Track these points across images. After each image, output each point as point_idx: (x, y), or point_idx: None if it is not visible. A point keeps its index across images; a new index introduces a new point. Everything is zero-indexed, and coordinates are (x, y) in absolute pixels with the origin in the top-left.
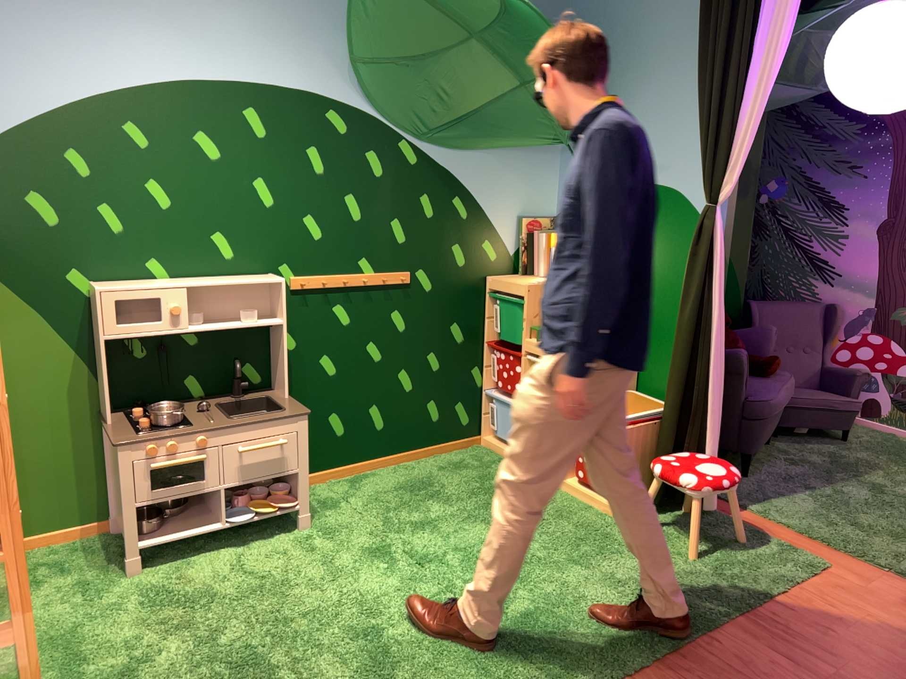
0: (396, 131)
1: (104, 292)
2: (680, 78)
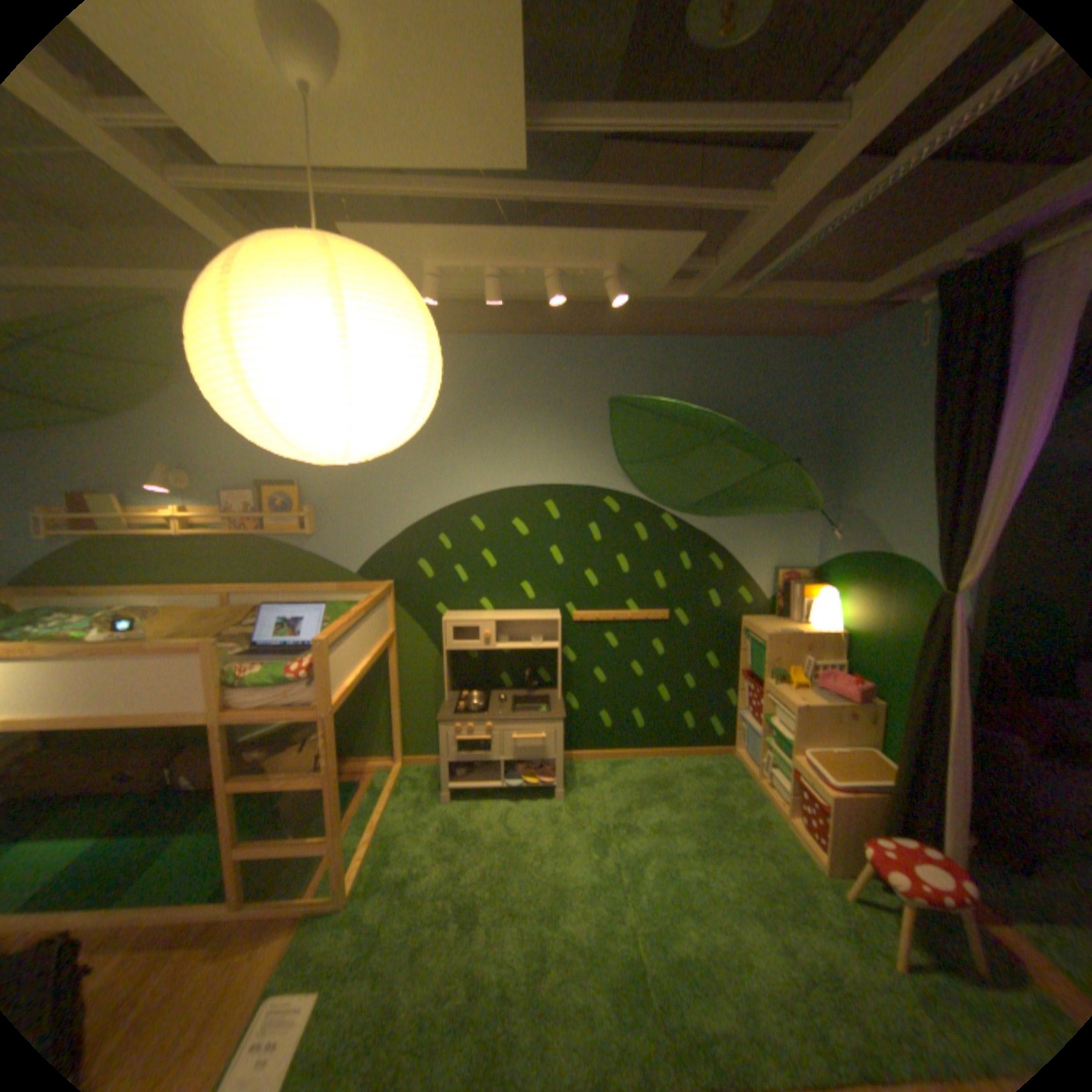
0: (658, 508)
1: (446, 622)
2: (928, 459)
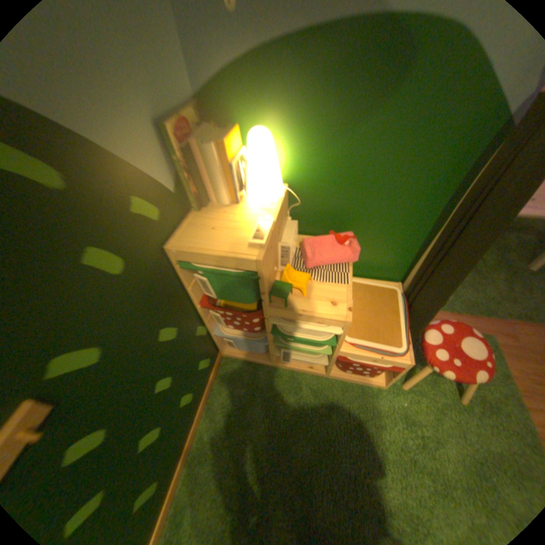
0: None
1: None
2: None
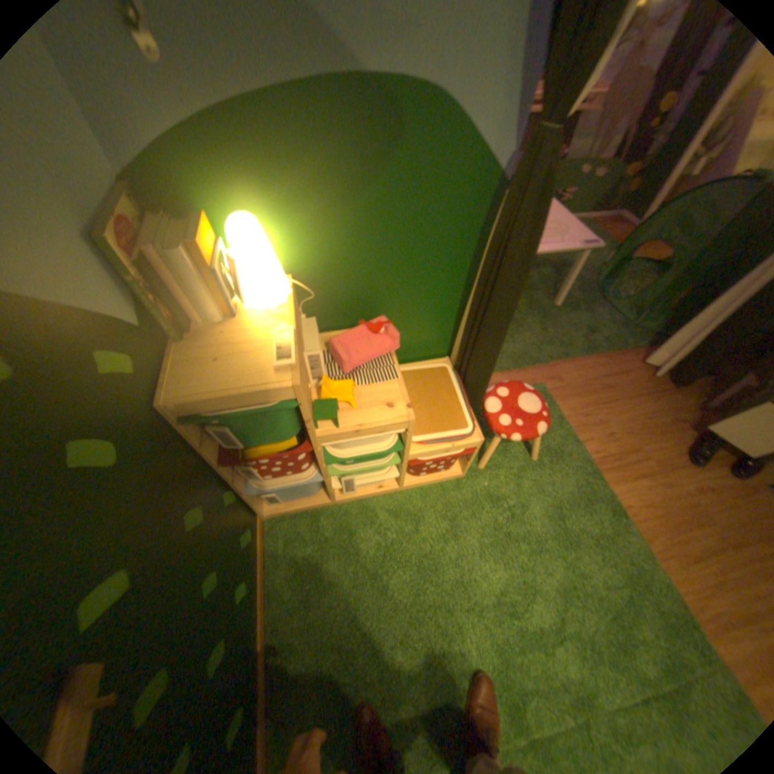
0: None
1: None
2: None
